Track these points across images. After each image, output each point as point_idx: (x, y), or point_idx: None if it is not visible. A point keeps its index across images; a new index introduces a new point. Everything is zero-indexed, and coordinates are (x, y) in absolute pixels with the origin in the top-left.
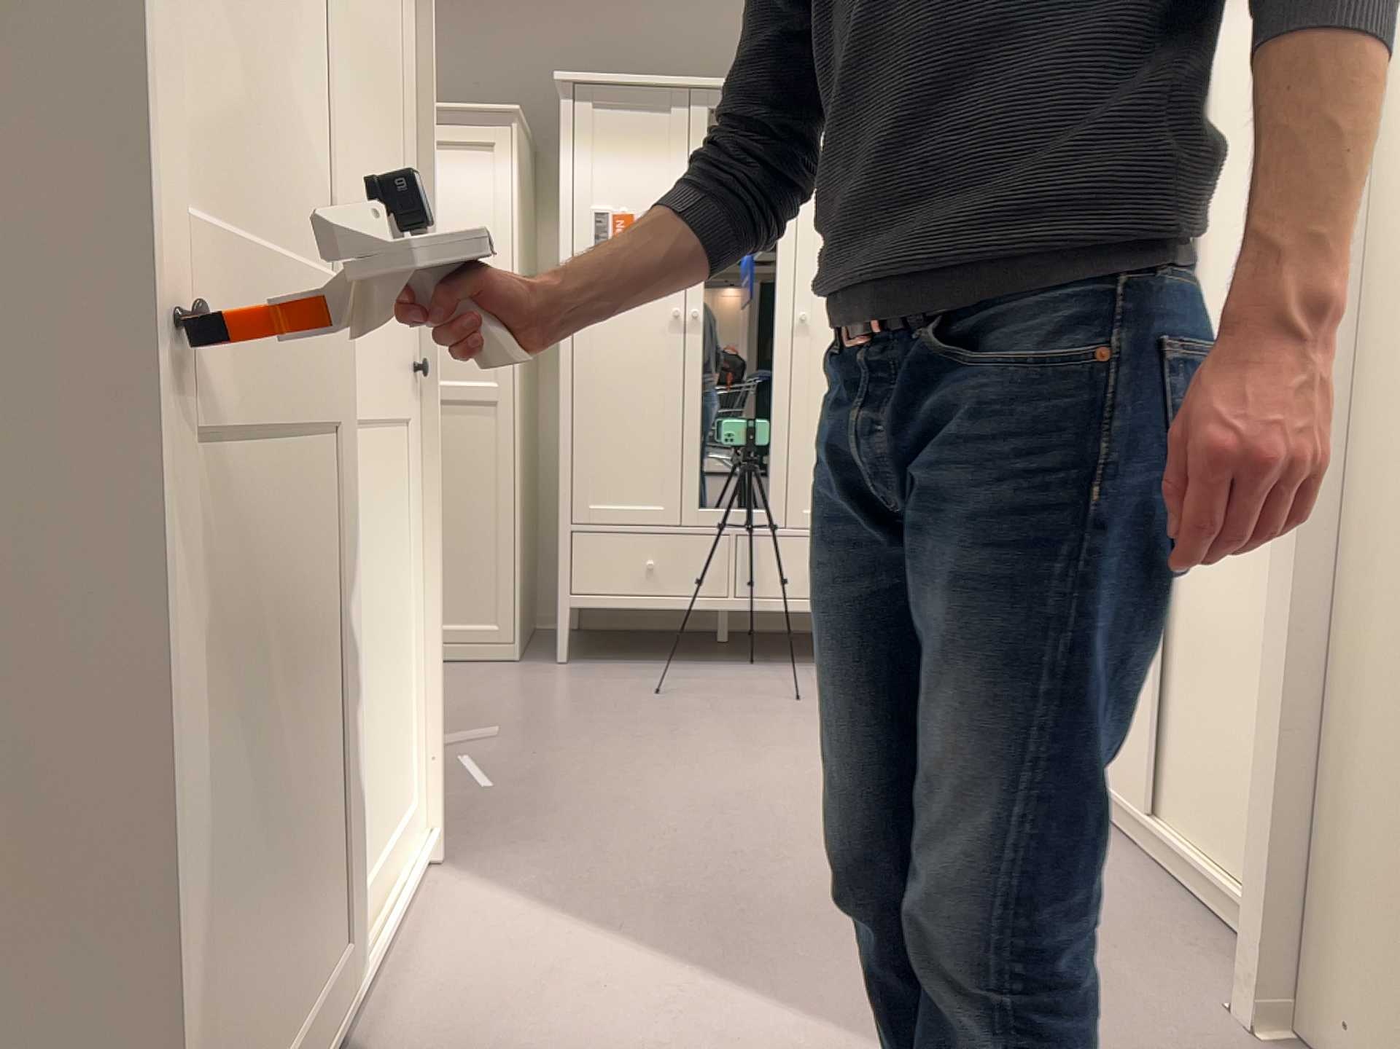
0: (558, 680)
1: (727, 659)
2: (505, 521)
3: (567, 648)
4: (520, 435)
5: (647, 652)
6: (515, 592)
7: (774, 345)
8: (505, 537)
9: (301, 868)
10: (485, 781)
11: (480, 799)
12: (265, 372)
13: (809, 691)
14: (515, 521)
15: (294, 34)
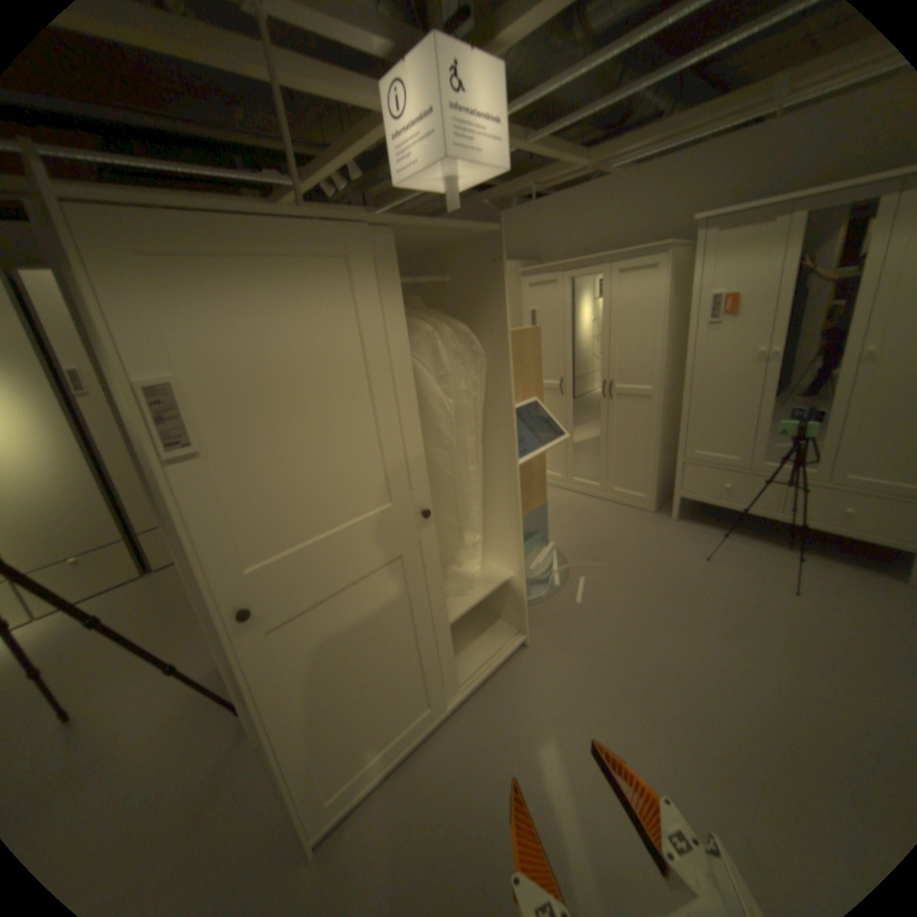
0: (662, 533)
1: (776, 539)
2: (651, 452)
3: (676, 514)
4: (663, 412)
5: (728, 521)
6: (653, 483)
7: (842, 368)
8: (650, 458)
9: (393, 696)
10: (581, 597)
11: (571, 608)
12: (337, 570)
13: (813, 588)
14: (655, 453)
15: (353, 428)
